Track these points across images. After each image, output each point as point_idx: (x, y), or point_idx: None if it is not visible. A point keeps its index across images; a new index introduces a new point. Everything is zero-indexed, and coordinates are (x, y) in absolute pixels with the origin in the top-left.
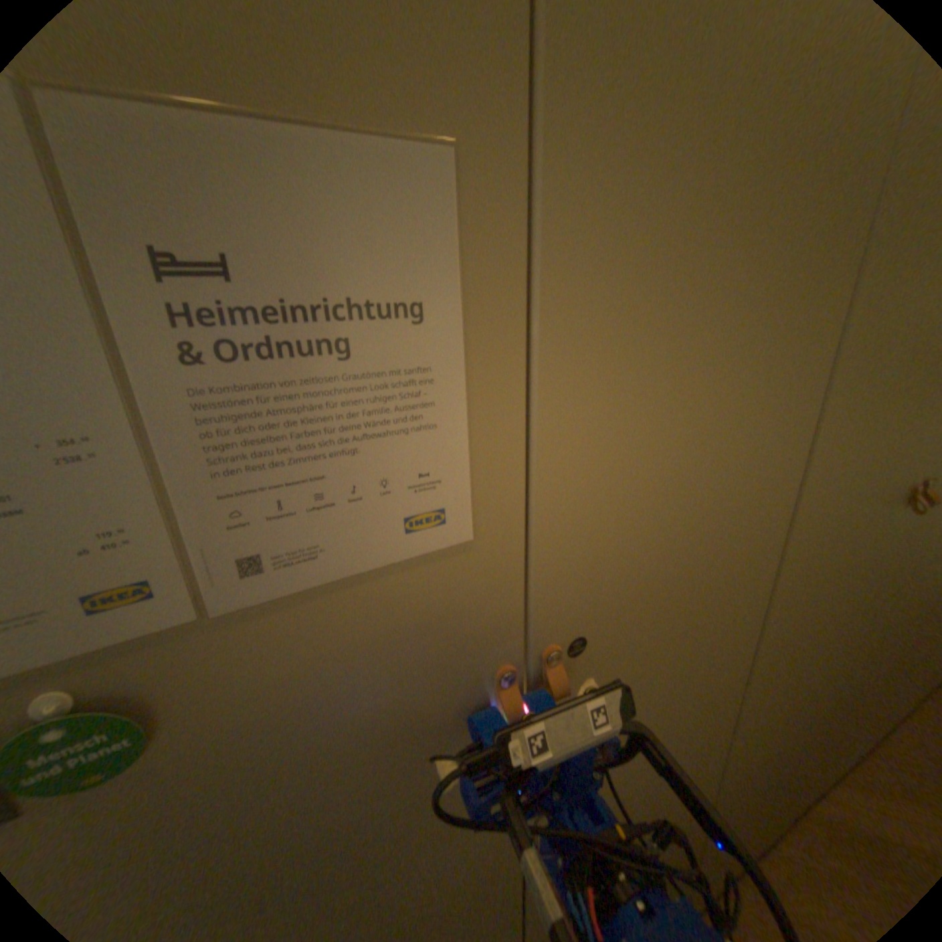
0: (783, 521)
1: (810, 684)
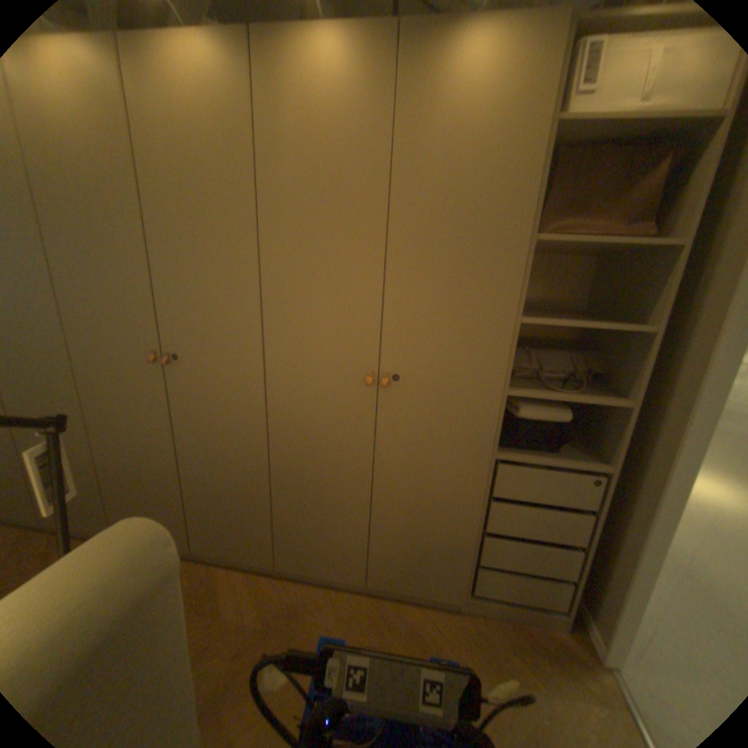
0: (56, 332)
1: (130, 436)
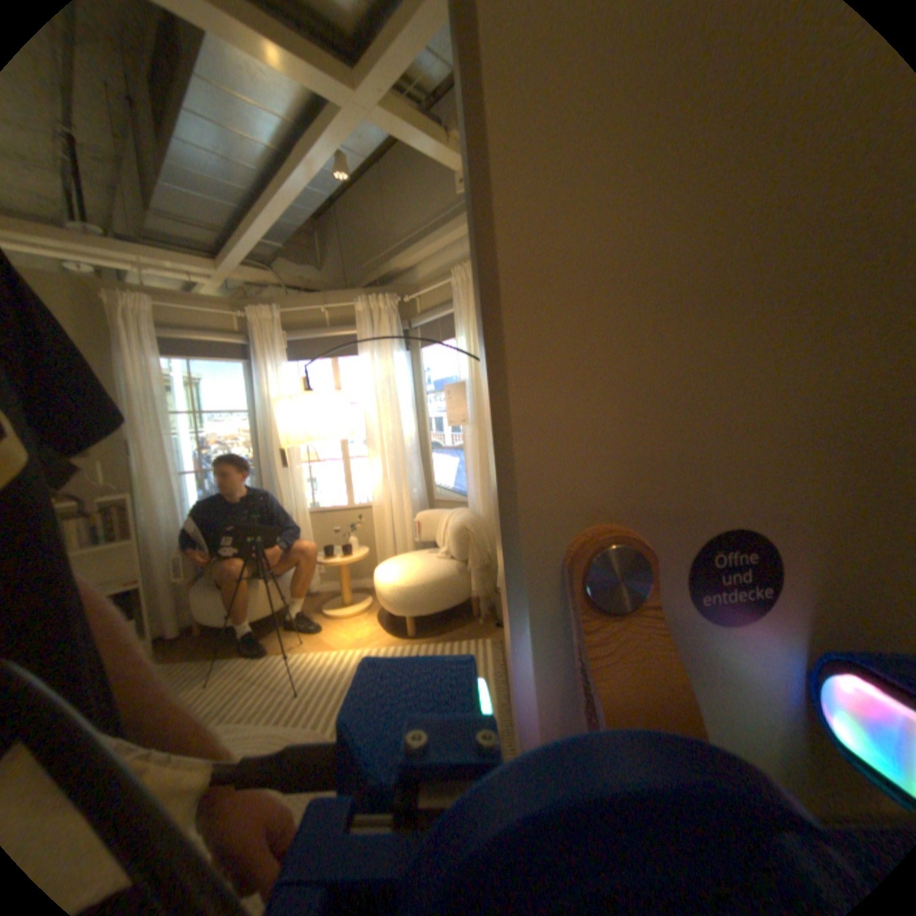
0: None
1: None
